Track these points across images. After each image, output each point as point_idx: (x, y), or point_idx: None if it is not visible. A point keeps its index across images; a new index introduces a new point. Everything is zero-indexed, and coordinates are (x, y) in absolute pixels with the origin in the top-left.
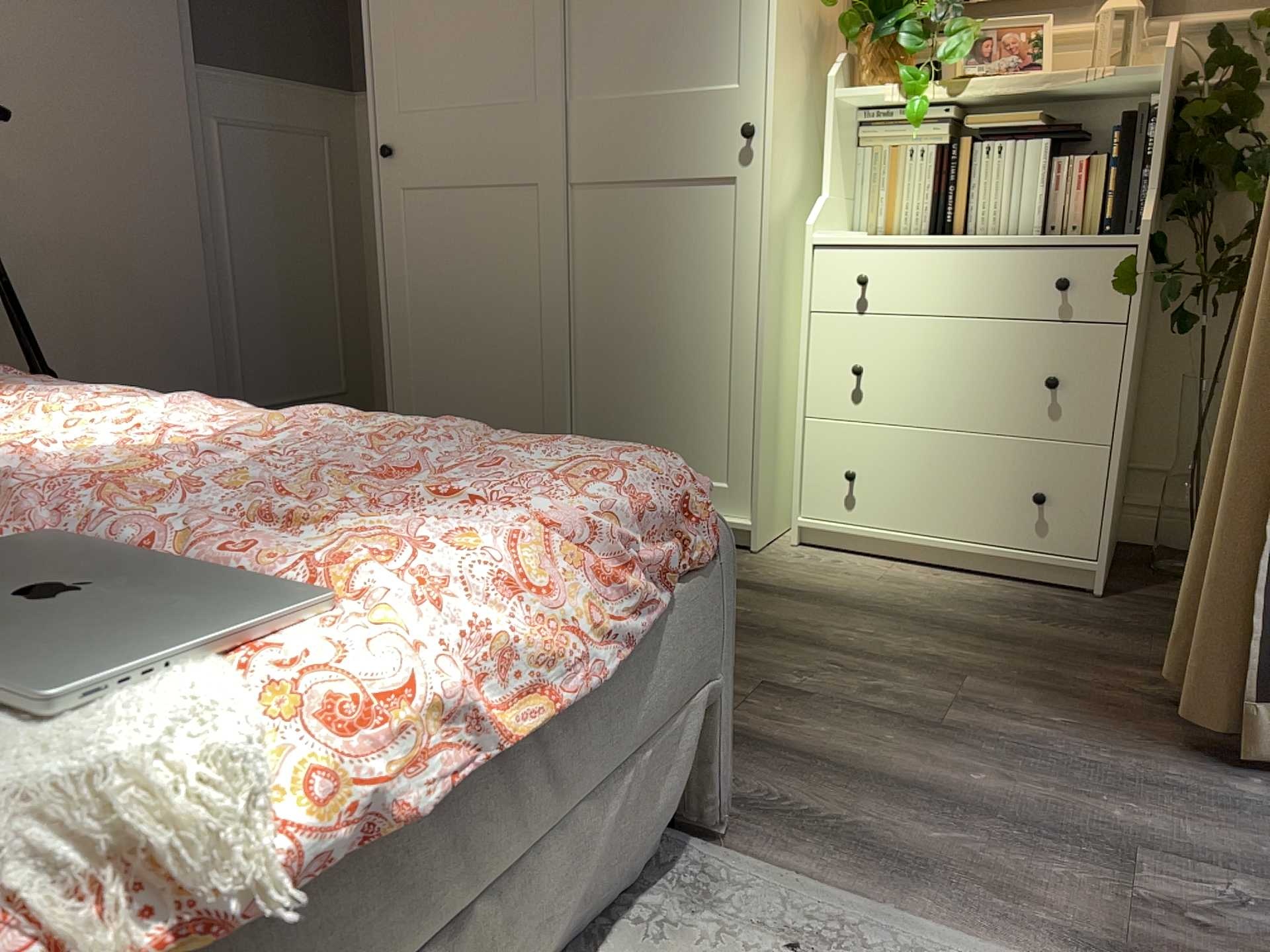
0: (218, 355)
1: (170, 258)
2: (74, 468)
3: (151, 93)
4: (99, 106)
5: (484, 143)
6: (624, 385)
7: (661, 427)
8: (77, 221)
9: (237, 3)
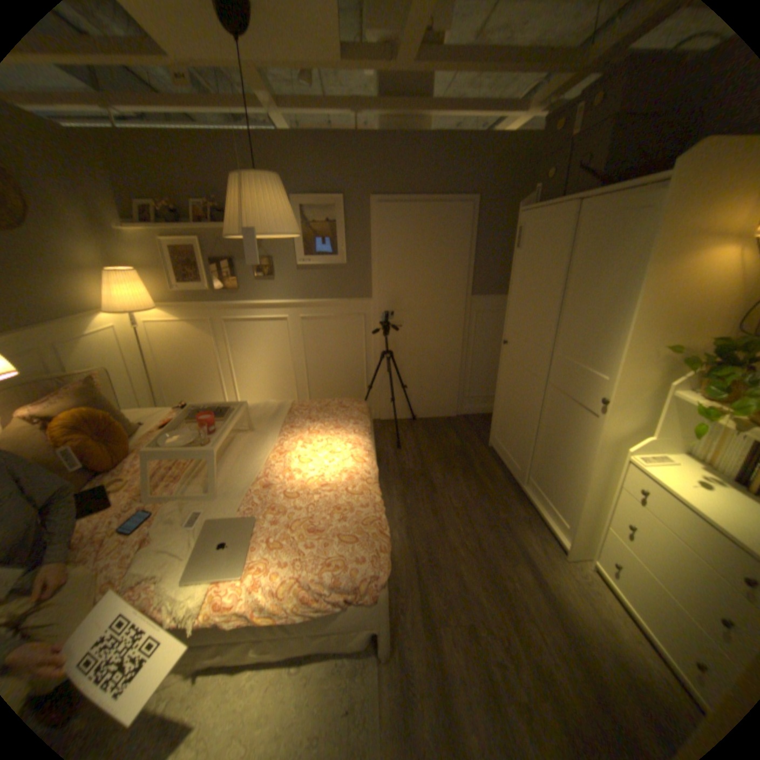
0: (460, 382)
1: (449, 355)
2: (303, 480)
3: (451, 308)
4: (435, 314)
5: (527, 354)
6: (548, 464)
7: (555, 488)
8: (422, 346)
9: (491, 273)
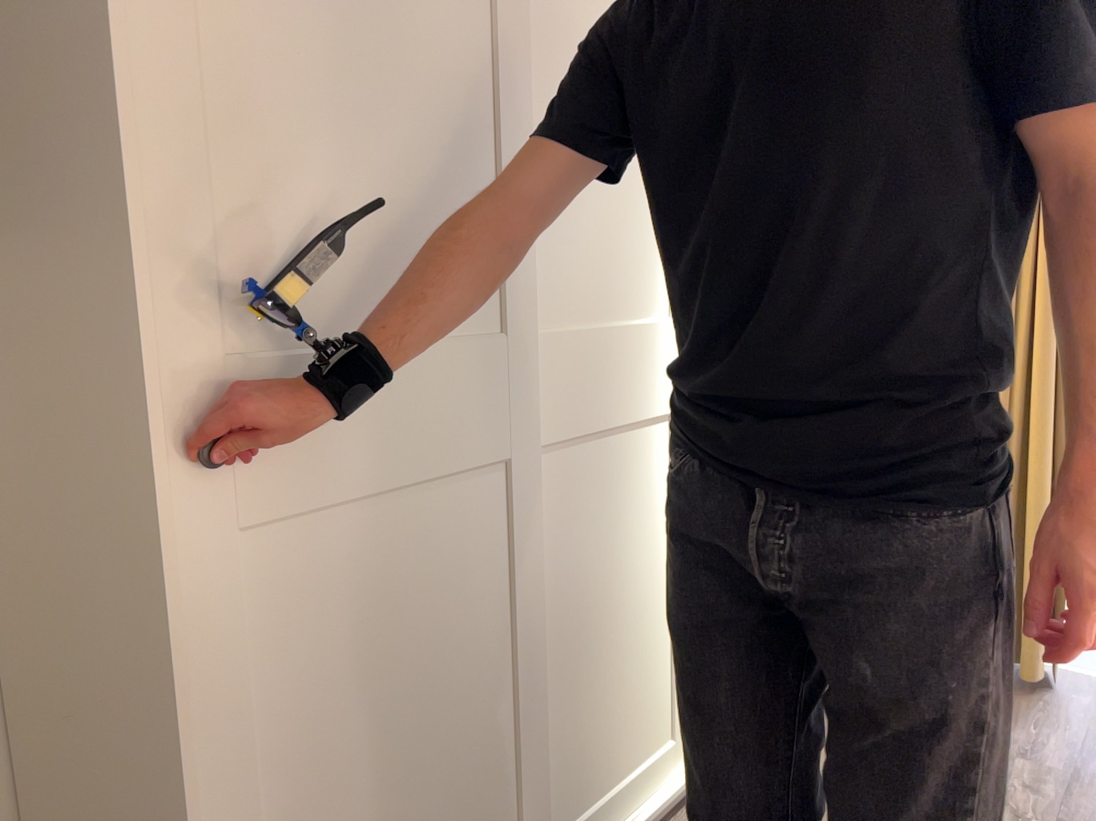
0: None
1: None
2: None
3: None
4: None
5: (430, 401)
6: (589, 696)
7: (622, 723)
8: None
9: None
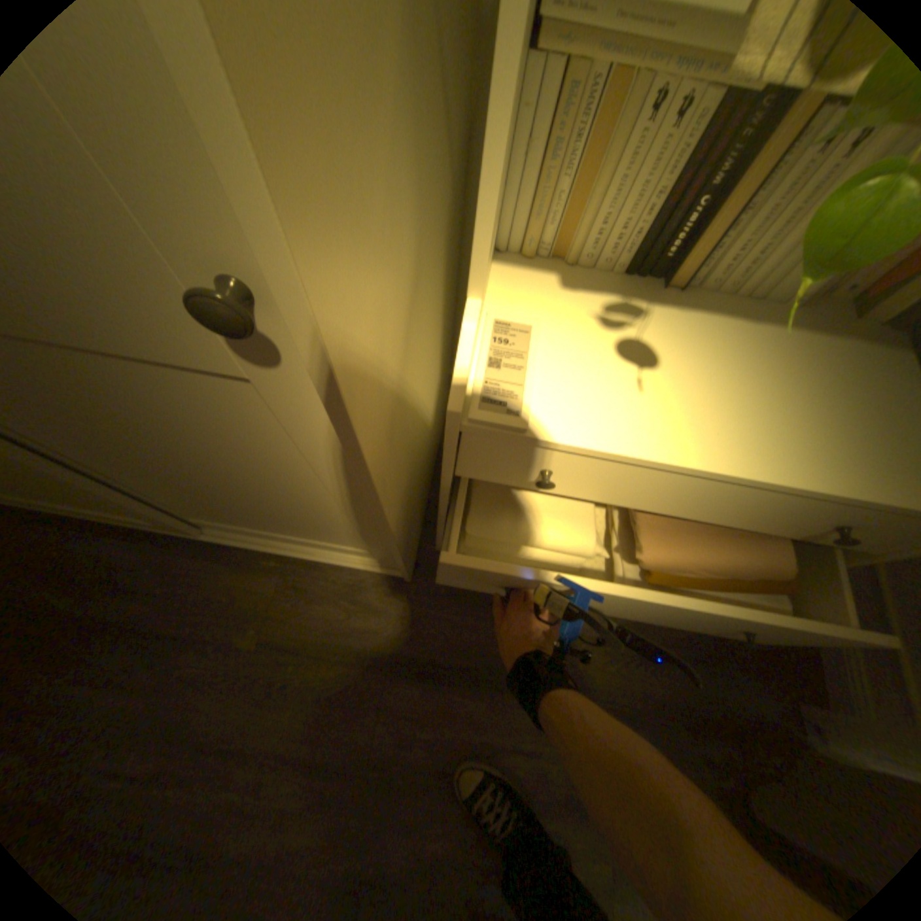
0: None
1: None
2: None
3: None
4: None
5: None
6: (198, 501)
7: (273, 525)
8: None
9: None
